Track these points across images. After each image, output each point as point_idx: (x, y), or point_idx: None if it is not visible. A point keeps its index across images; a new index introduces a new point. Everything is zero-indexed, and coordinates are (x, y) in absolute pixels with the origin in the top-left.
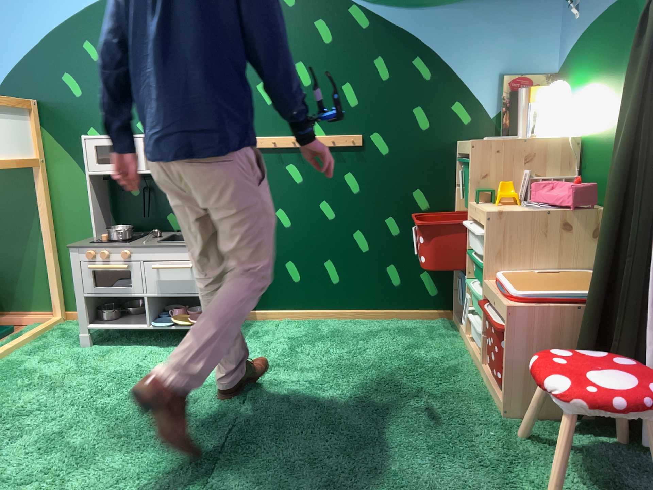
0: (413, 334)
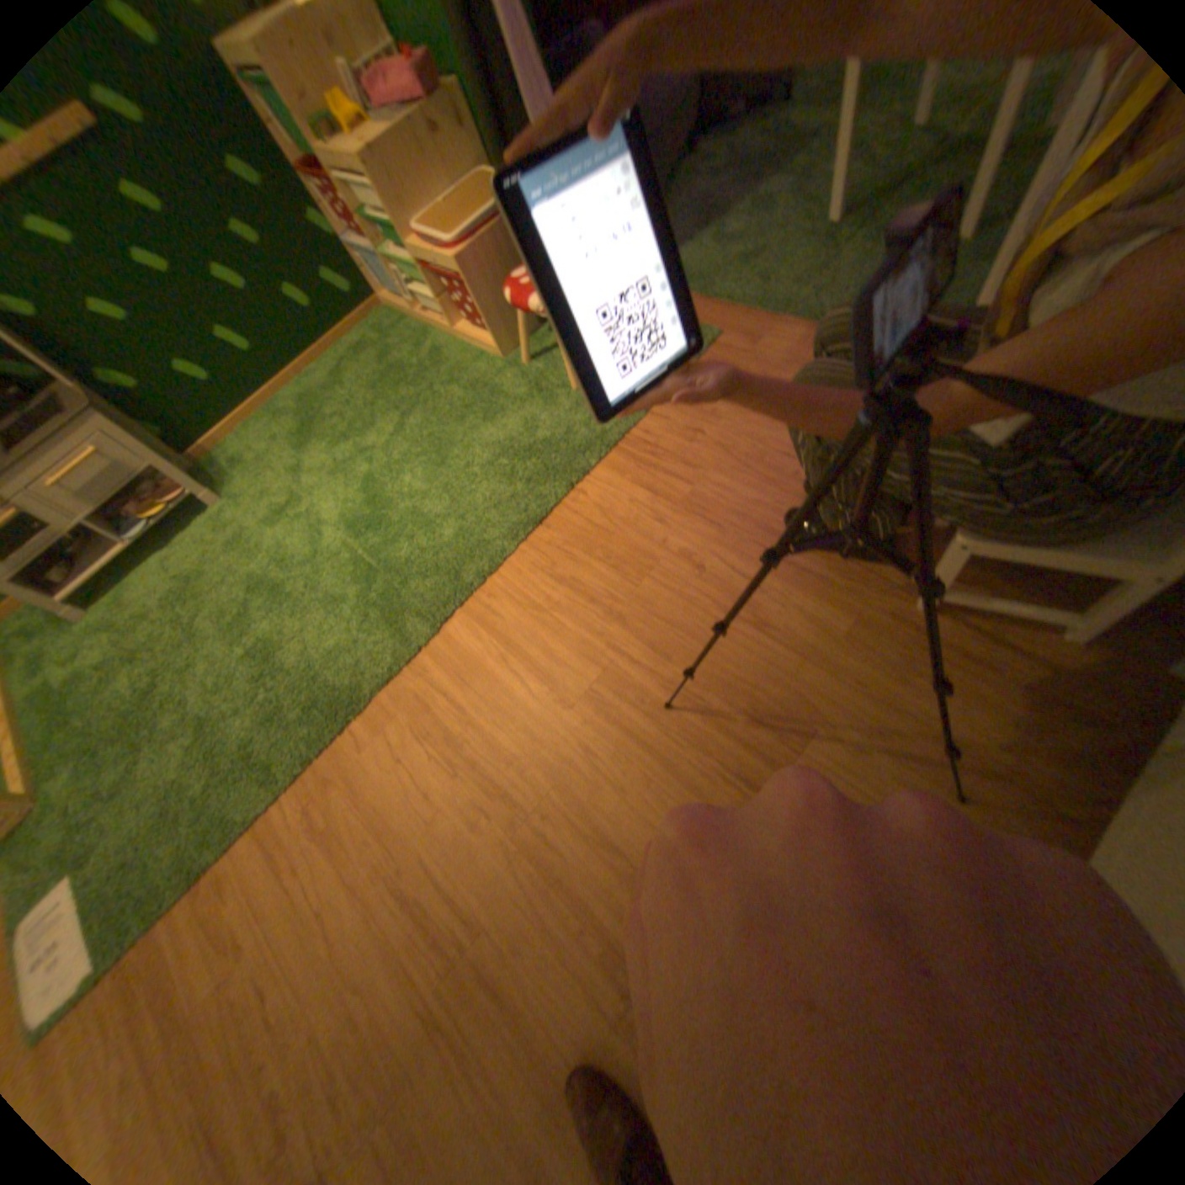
0: (365, 344)
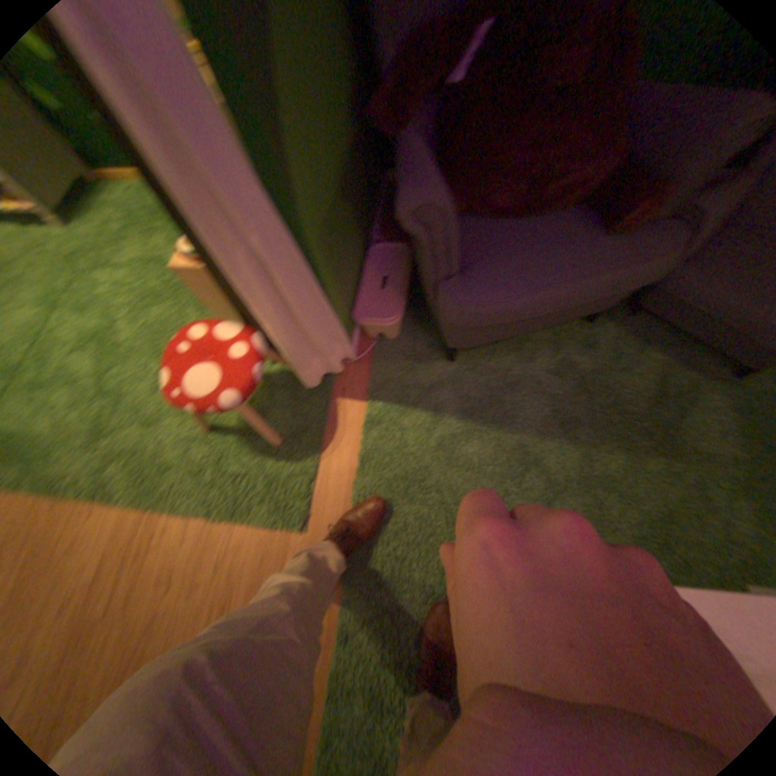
0: None
